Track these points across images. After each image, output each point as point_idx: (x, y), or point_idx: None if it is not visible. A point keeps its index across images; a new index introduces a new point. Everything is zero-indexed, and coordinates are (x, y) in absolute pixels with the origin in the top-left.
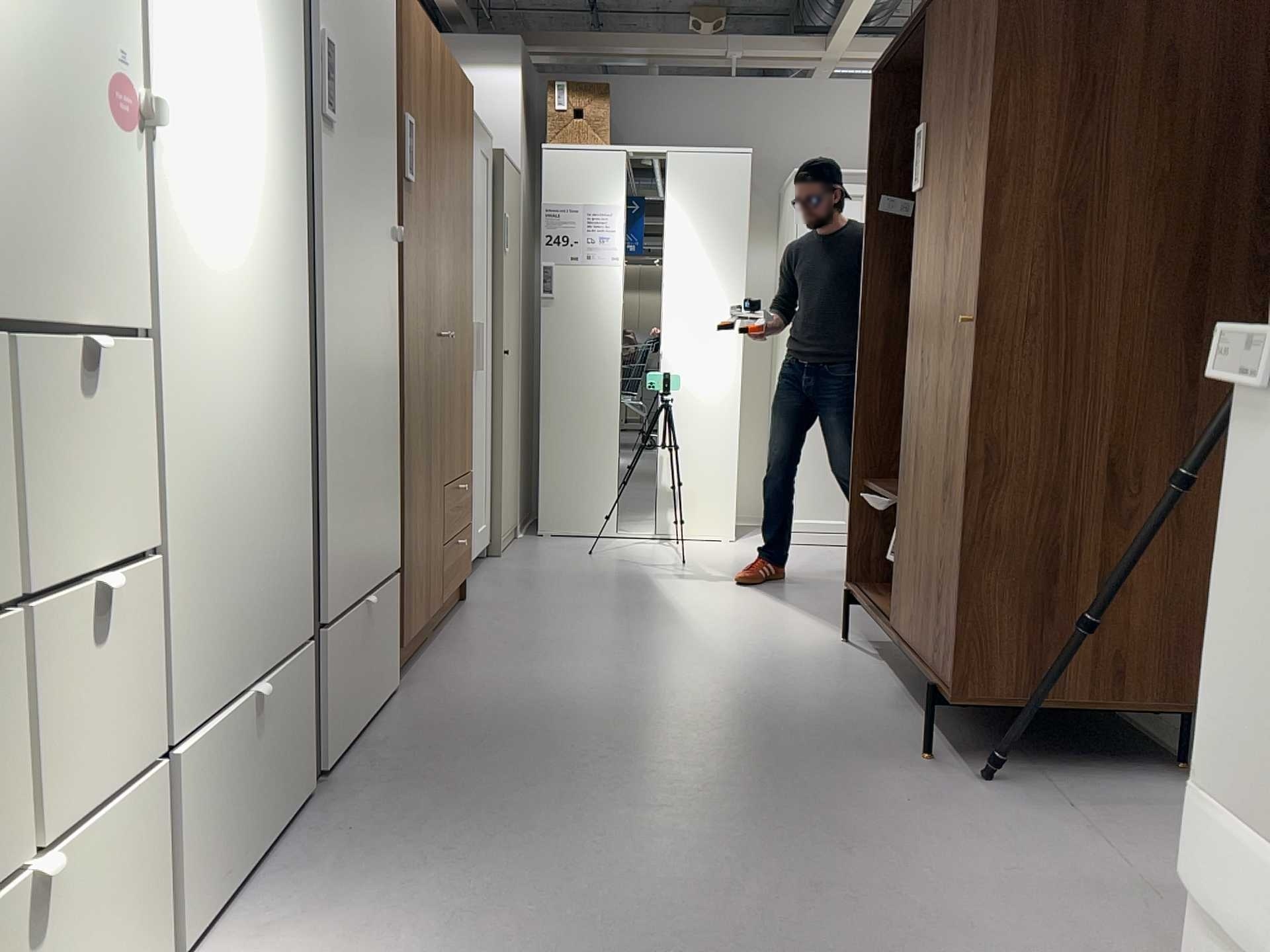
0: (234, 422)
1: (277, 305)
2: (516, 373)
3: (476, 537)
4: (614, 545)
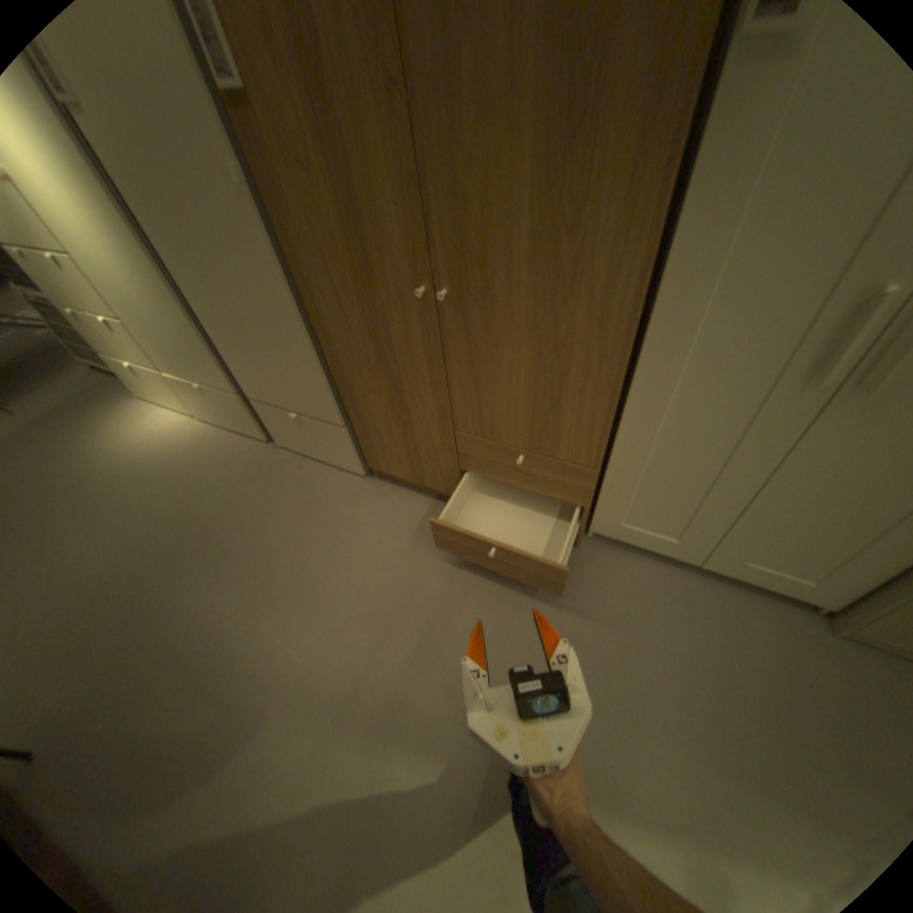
0: (130, 295)
1: (122, 248)
2: None
3: (733, 562)
4: None
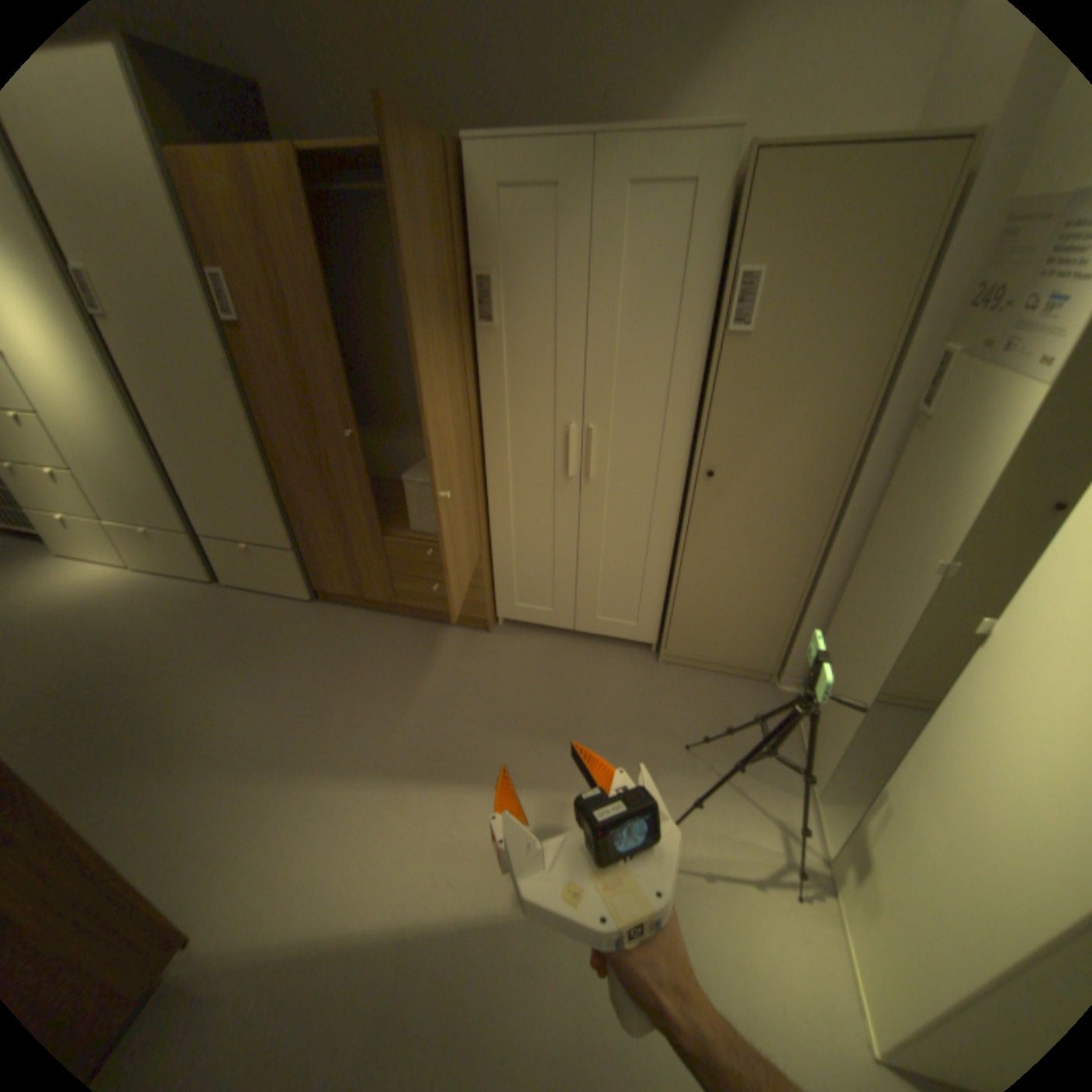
0: (94, 446)
1: (102, 408)
2: (806, 511)
3: (588, 618)
4: (764, 790)
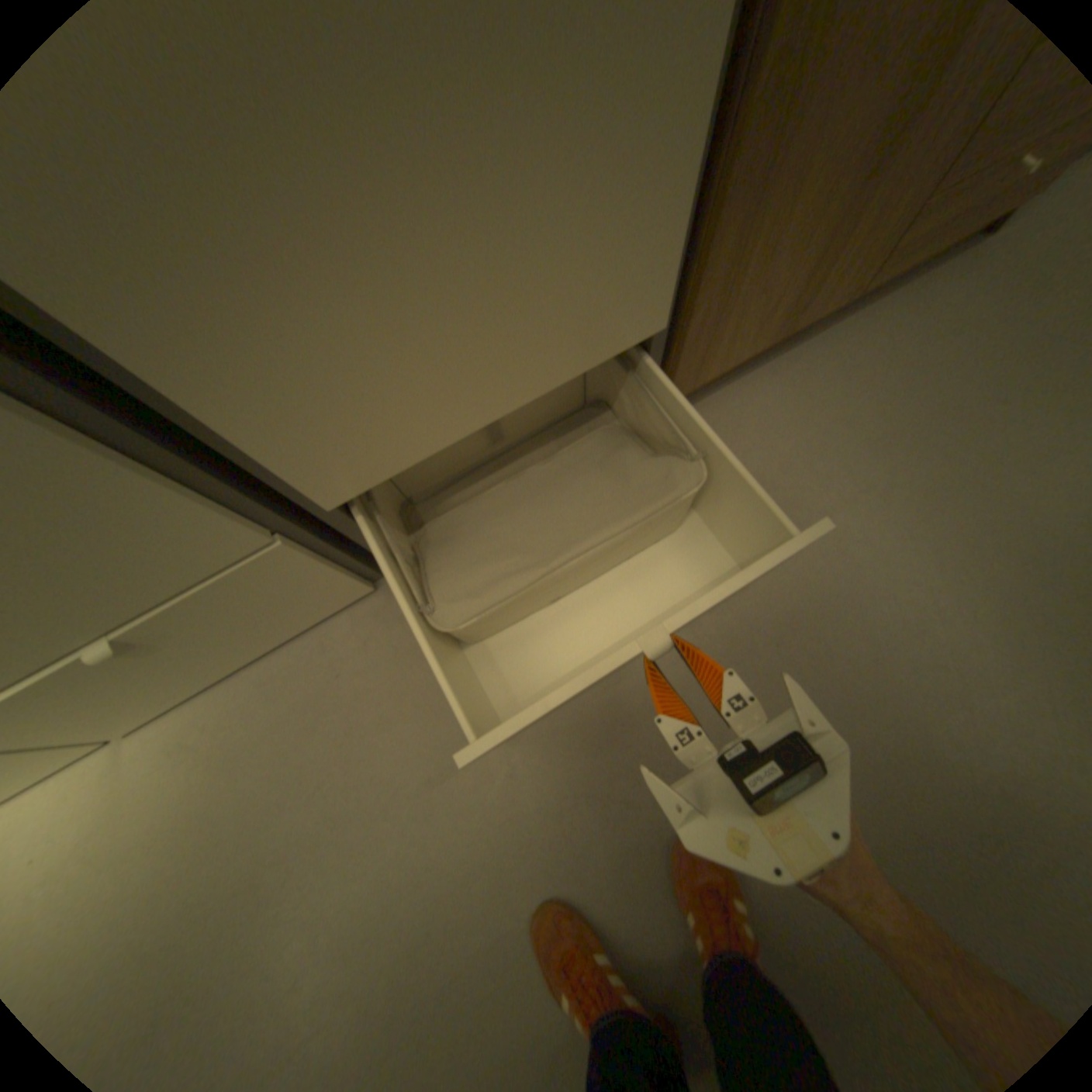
0: None
1: None
2: None
3: None
4: None
